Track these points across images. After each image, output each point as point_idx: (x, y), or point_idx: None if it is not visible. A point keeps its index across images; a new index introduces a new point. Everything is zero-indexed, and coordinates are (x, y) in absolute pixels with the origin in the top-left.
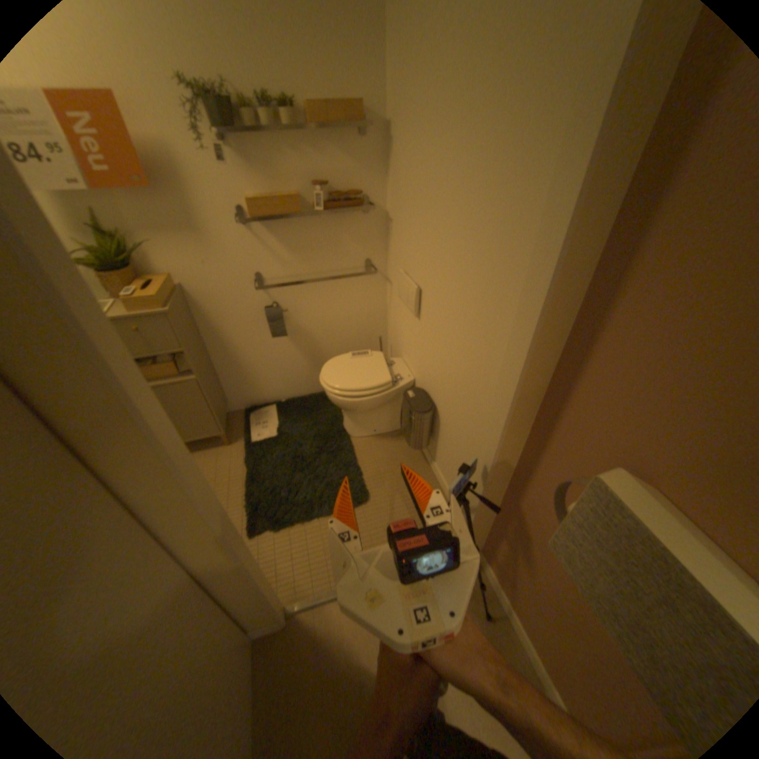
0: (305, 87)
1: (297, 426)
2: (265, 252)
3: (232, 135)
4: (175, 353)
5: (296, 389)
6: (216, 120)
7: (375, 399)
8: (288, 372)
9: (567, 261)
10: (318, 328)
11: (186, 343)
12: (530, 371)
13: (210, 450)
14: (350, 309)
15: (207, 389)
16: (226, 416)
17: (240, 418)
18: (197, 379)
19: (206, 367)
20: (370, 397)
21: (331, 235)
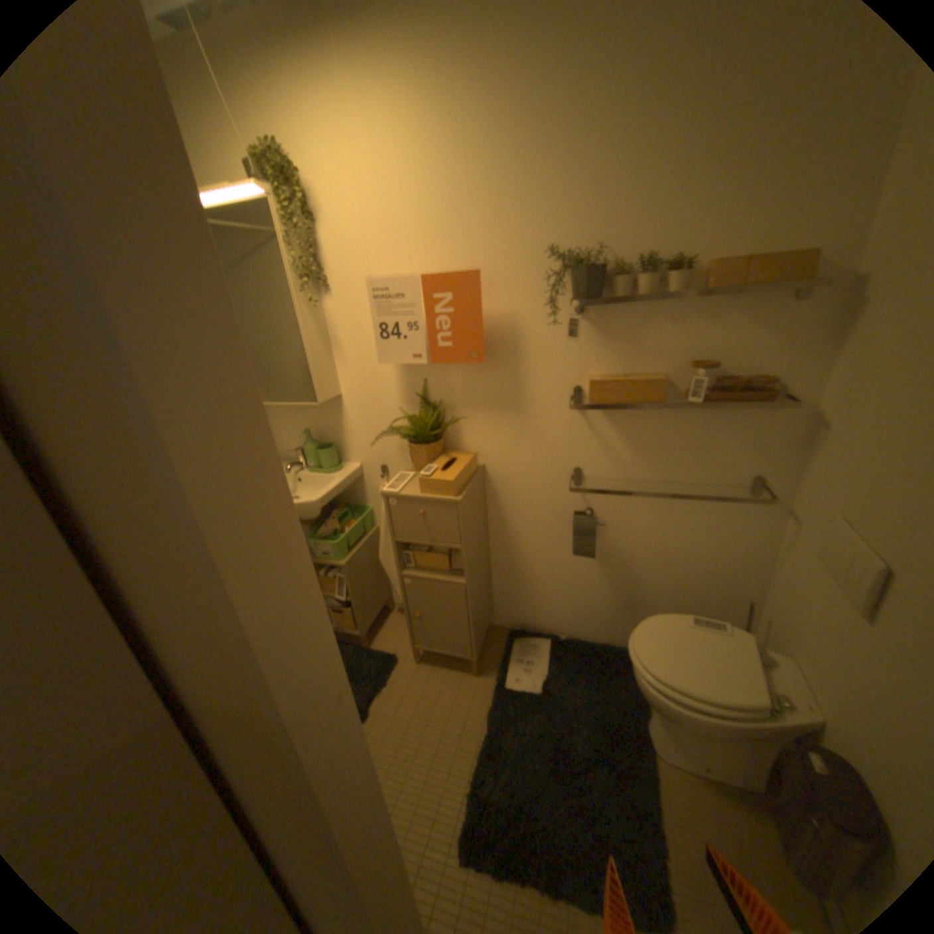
0: (718, 240)
1: (574, 691)
2: (596, 443)
3: (595, 304)
4: (453, 547)
5: (586, 628)
6: (580, 290)
7: (729, 727)
8: (582, 601)
9: None
10: (644, 556)
11: (468, 538)
12: None
13: (455, 672)
14: (706, 541)
15: (473, 598)
16: (485, 633)
17: (502, 639)
18: (466, 584)
19: (482, 566)
20: (719, 720)
21: (704, 433)
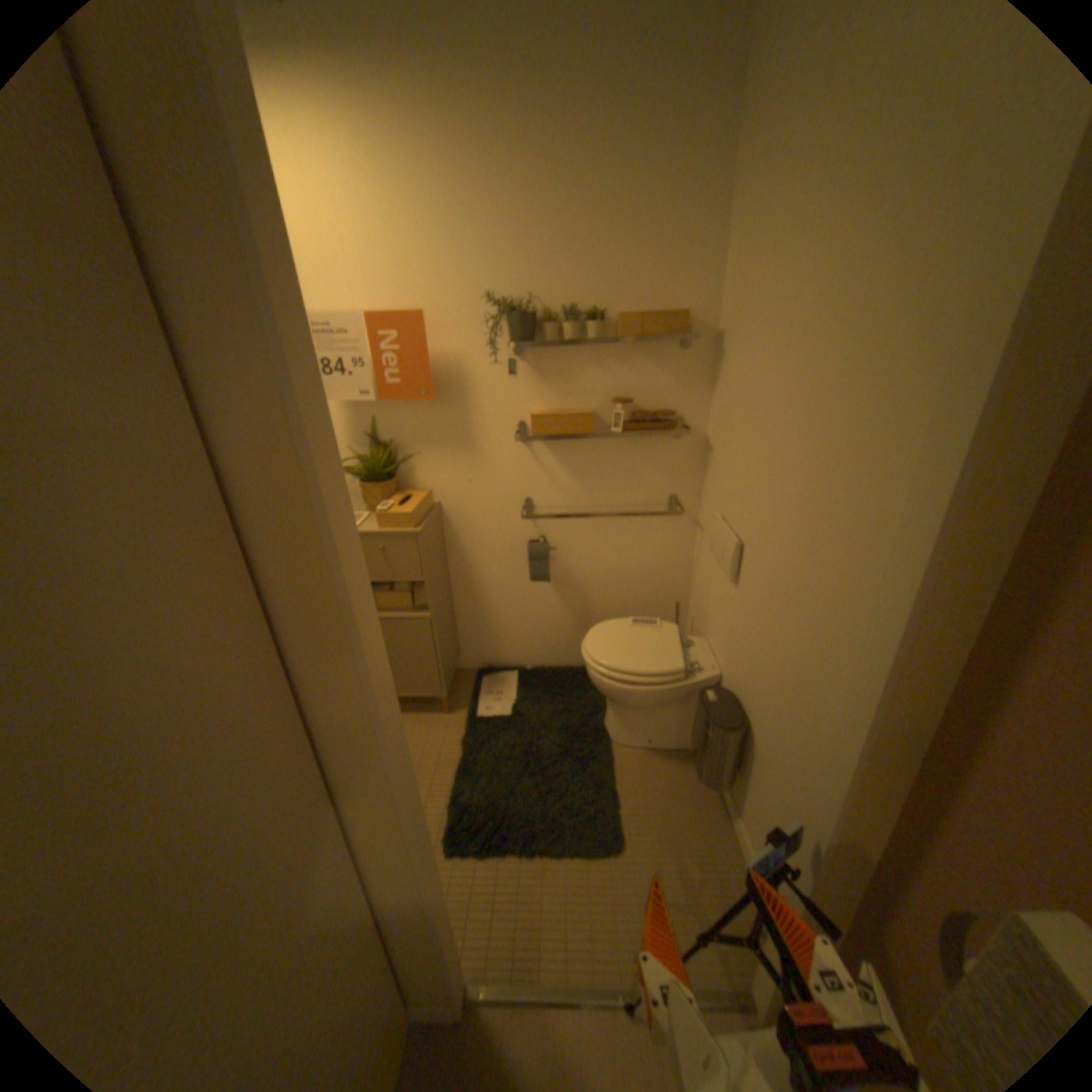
0: (622, 299)
1: (540, 708)
2: (542, 475)
3: (531, 349)
4: (415, 582)
5: (550, 655)
6: (516, 335)
7: (656, 692)
8: (543, 630)
9: (966, 534)
10: (592, 577)
11: (429, 572)
12: (905, 696)
13: (425, 715)
14: (640, 557)
15: (439, 633)
16: (454, 673)
17: (471, 680)
18: (431, 618)
19: (445, 604)
20: (649, 688)
21: (628, 461)
